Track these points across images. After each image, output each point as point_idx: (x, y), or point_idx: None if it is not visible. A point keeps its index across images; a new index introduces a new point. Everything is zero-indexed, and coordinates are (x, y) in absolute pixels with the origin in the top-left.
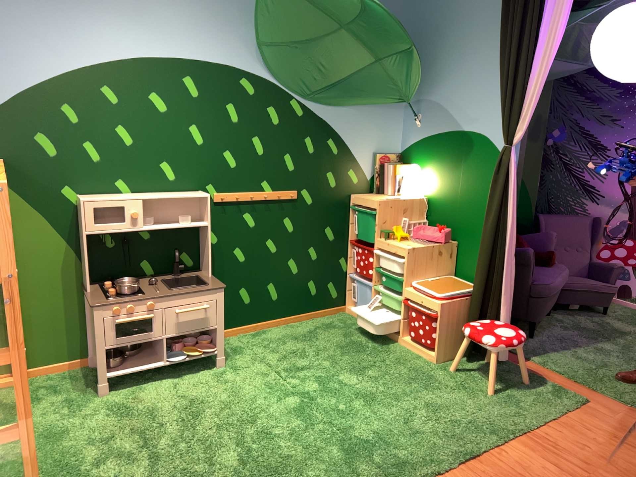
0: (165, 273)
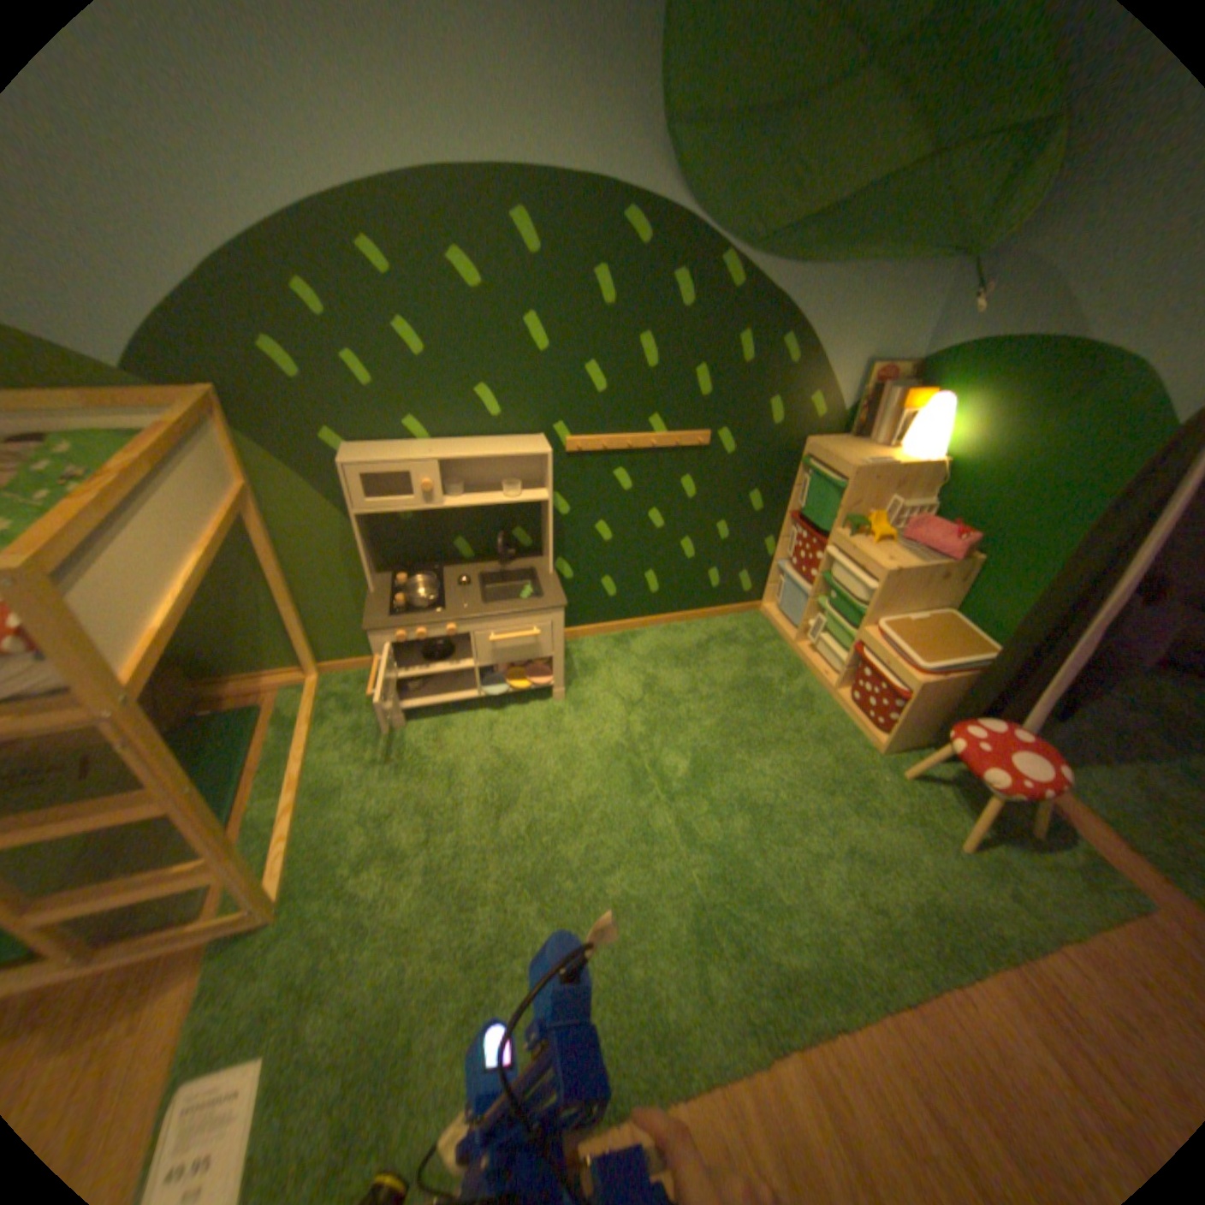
0: (486, 558)
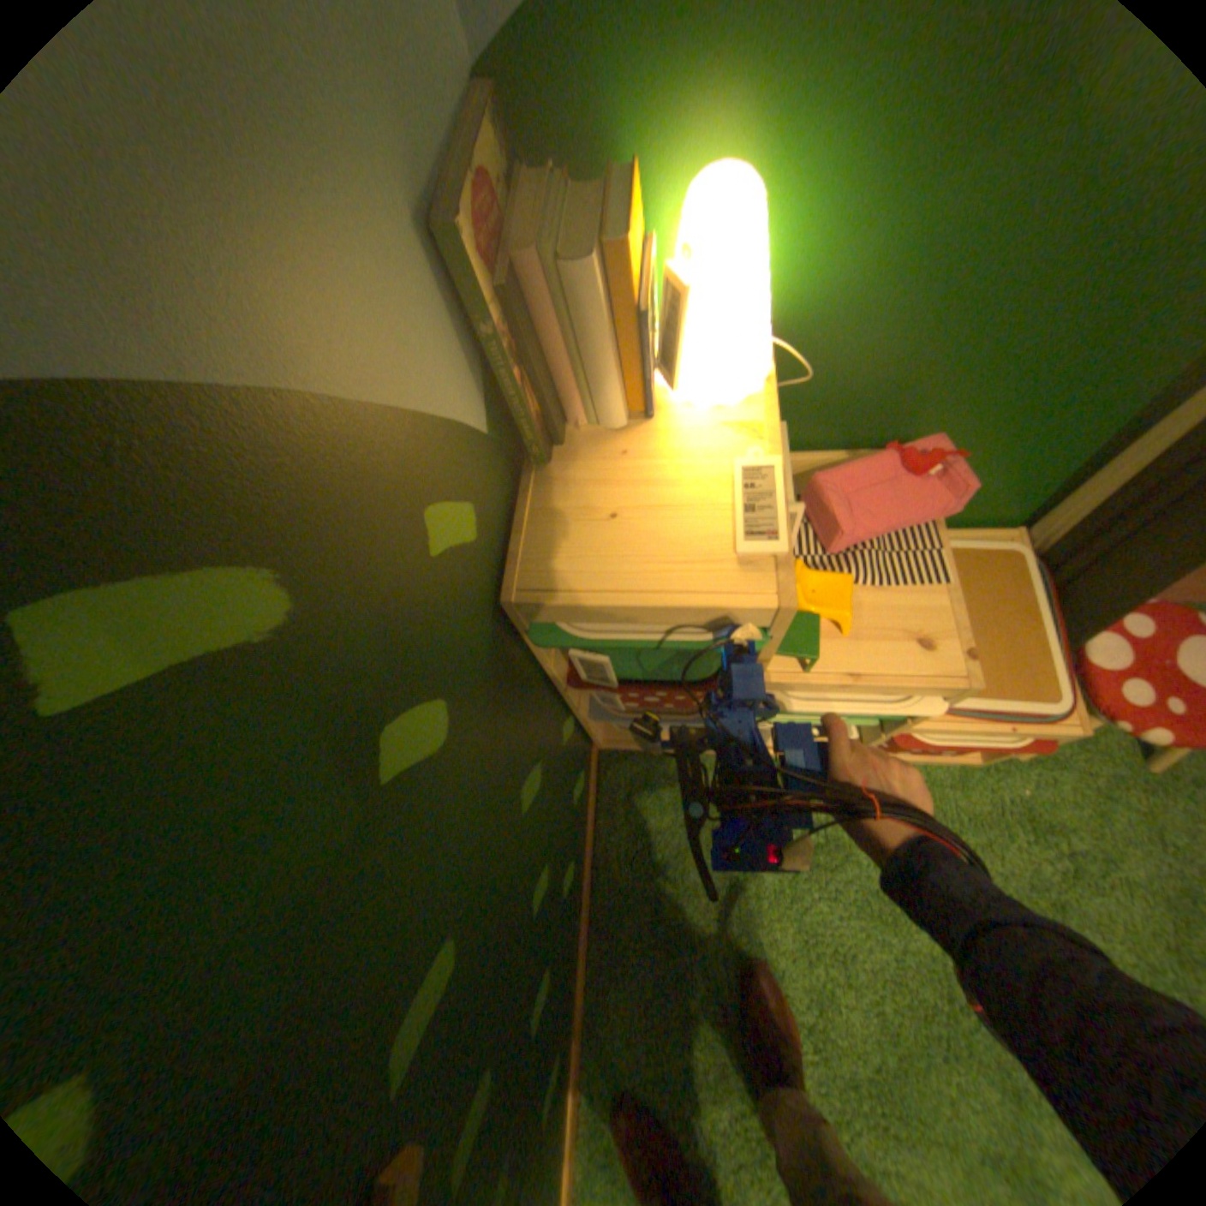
0: None
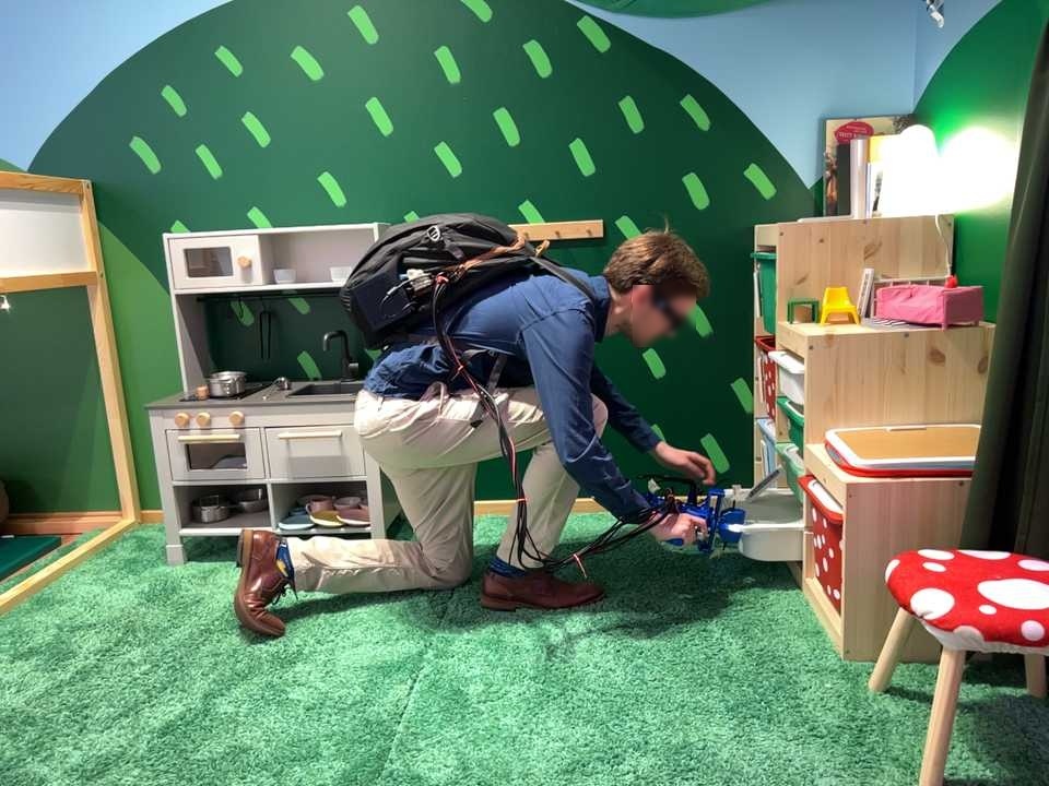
0: (325, 379)
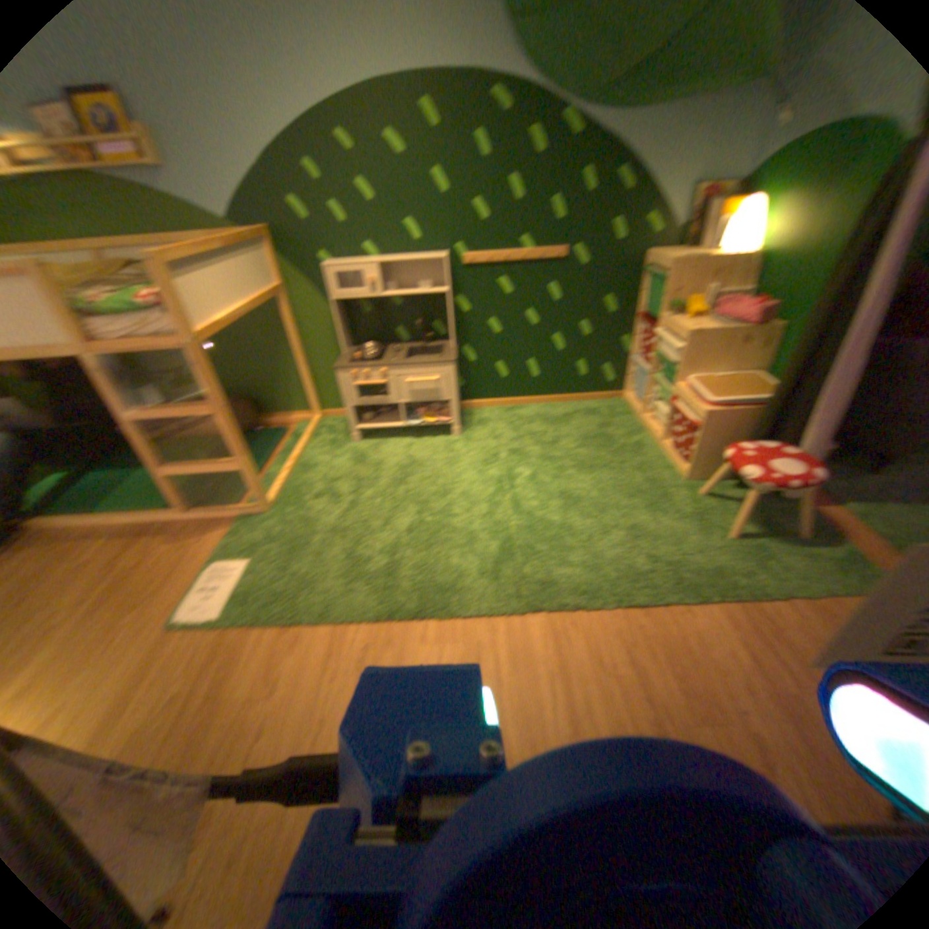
0: (413, 340)
